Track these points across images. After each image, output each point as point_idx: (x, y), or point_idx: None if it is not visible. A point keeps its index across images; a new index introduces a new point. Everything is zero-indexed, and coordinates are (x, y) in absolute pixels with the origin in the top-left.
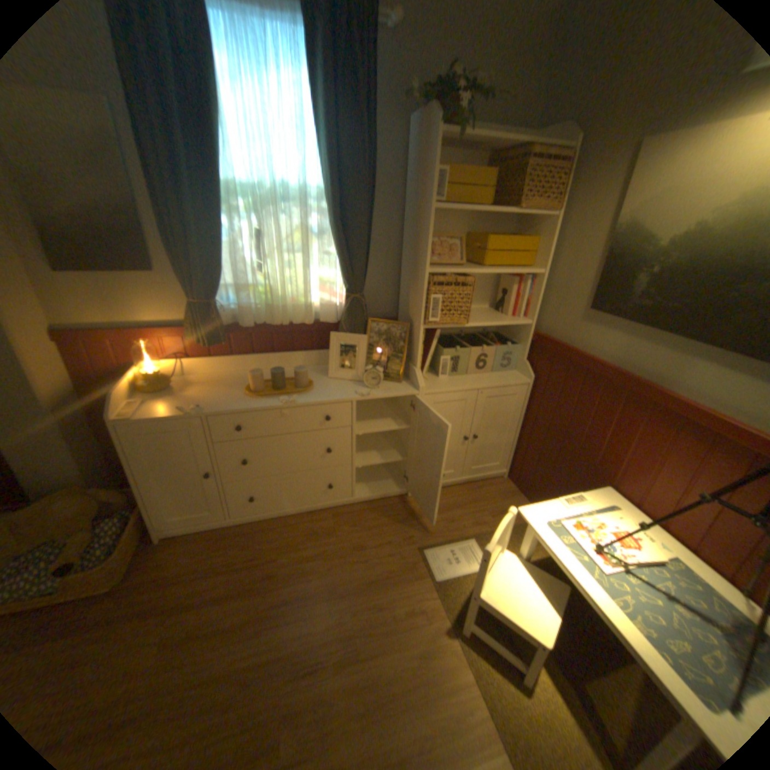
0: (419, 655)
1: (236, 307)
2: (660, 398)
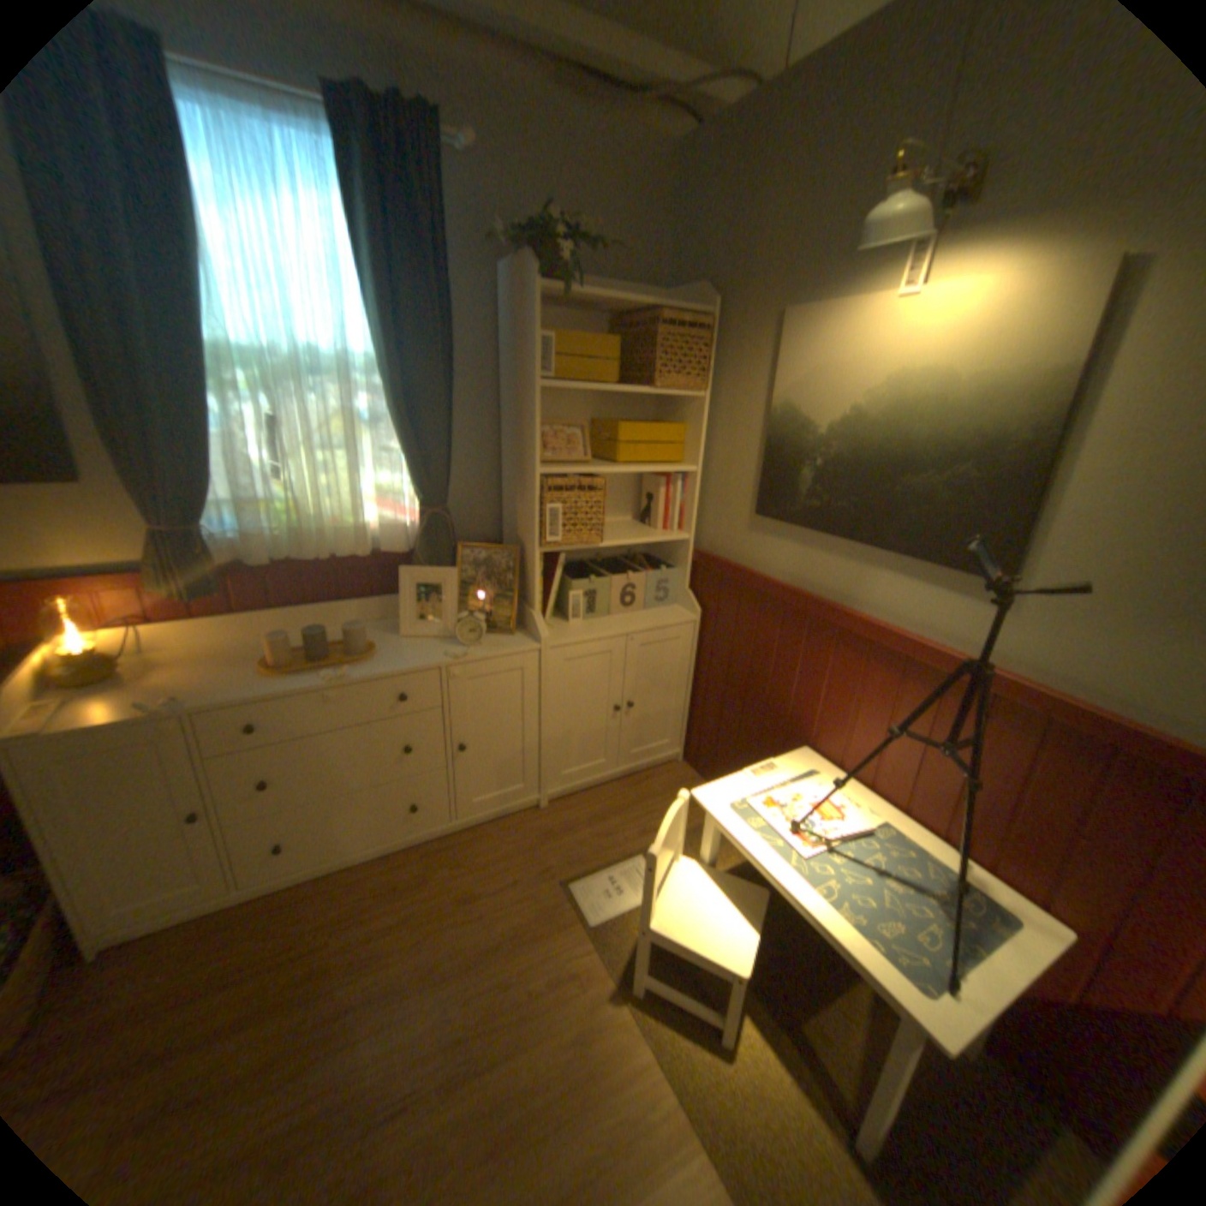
0: (571, 1042)
1: (237, 535)
2: (843, 621)
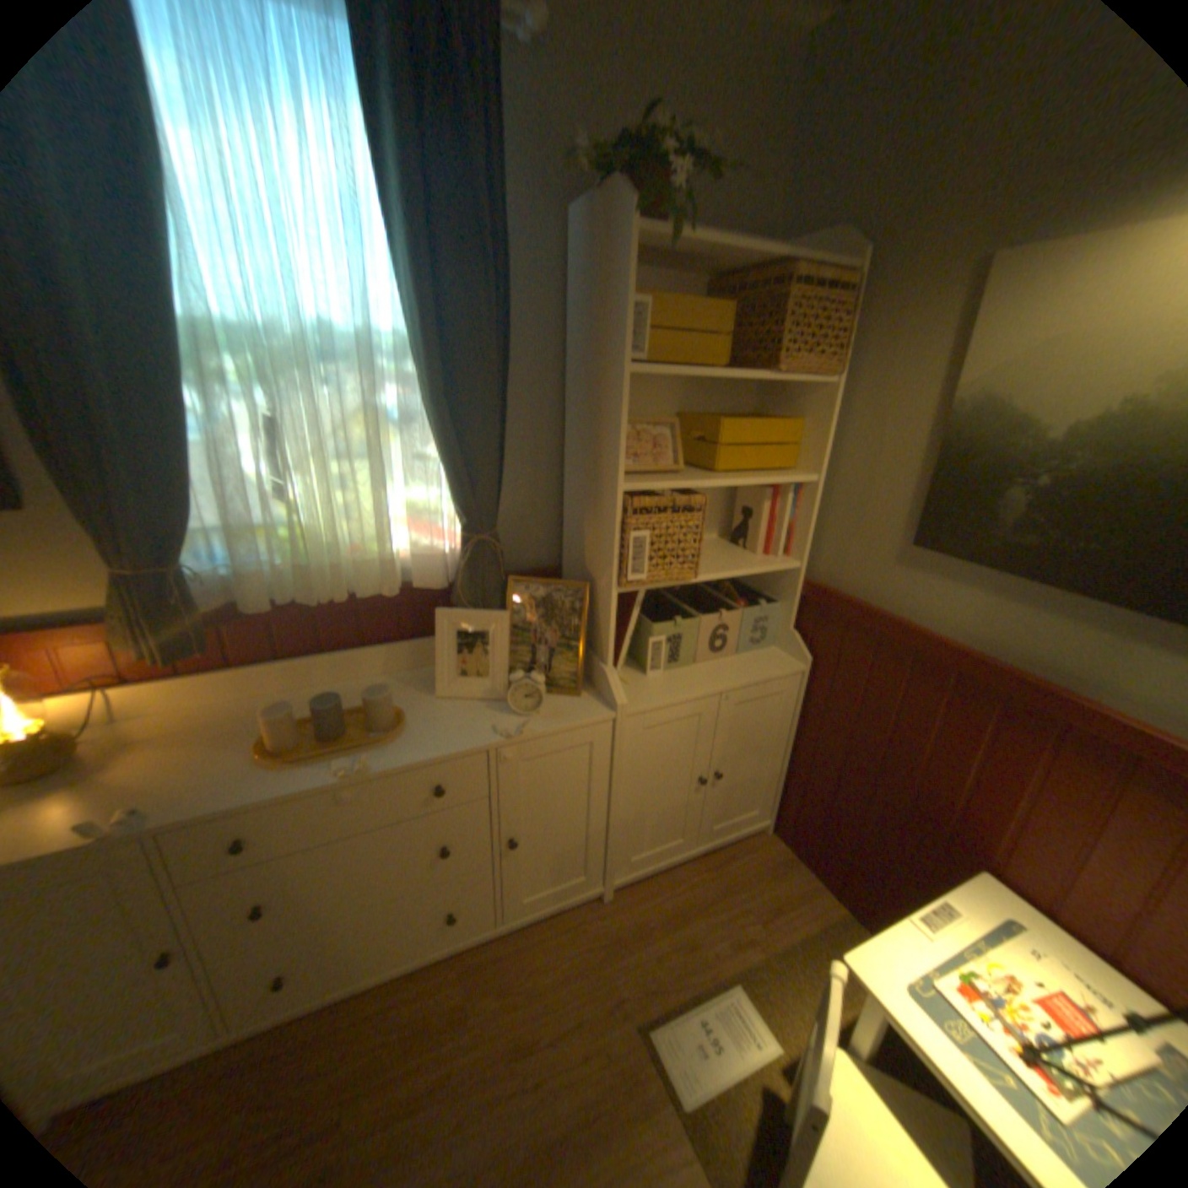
0: None
1: (228, 571)
2: (1079, 717)
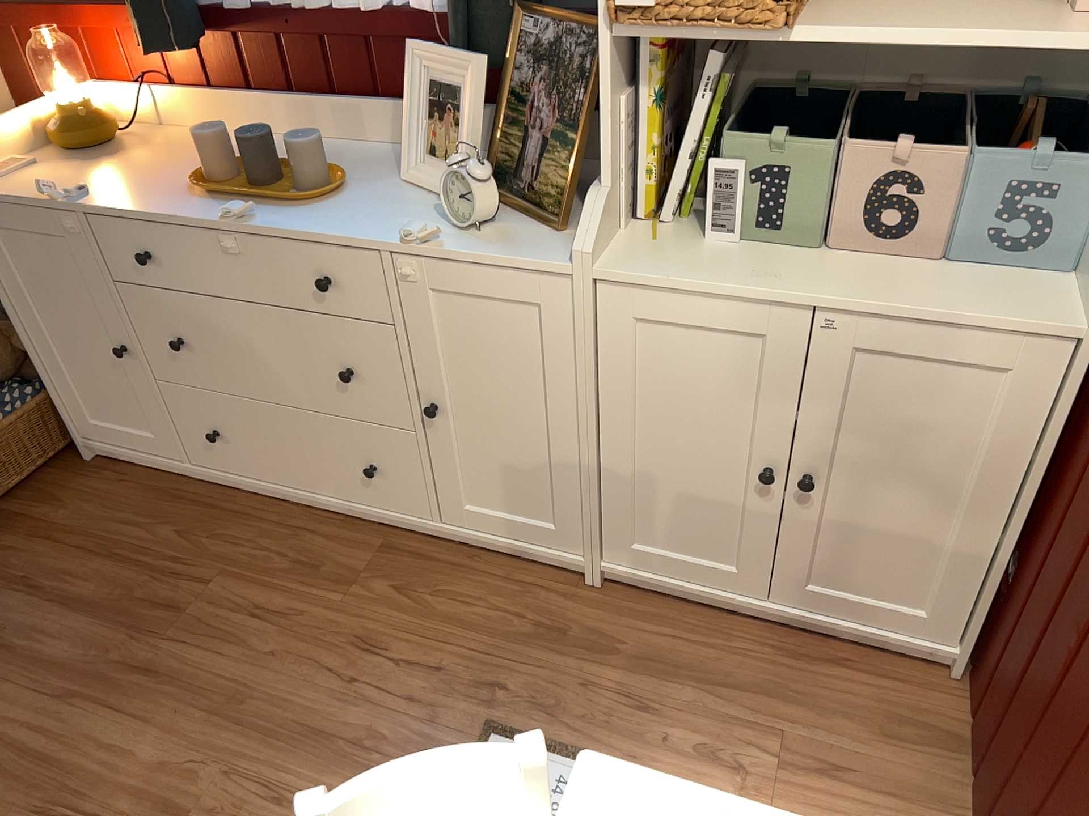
0: None
1: None
2: None
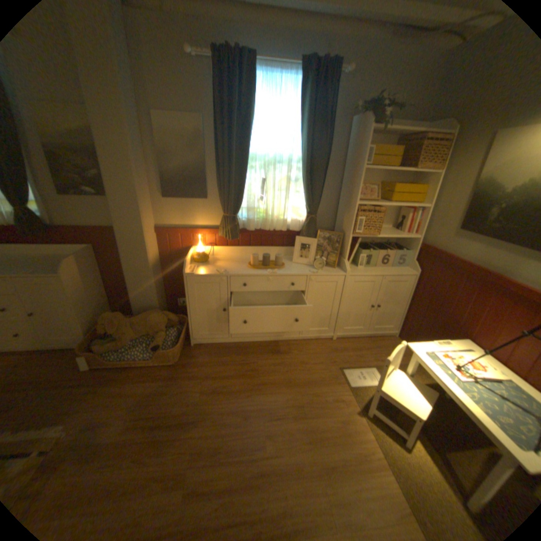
0: (341, 422)
1: (245, 219)
2: (503, 283)
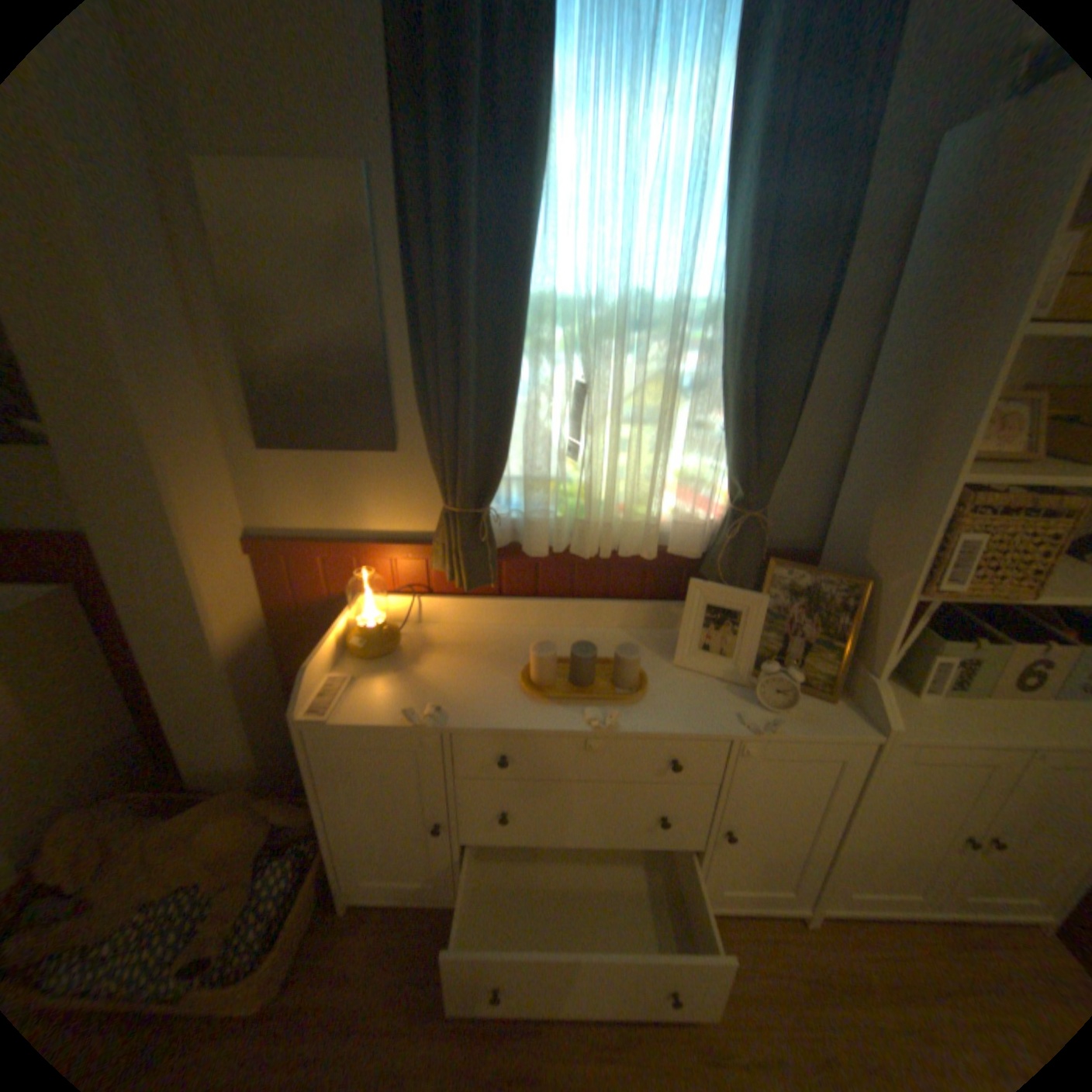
0: None
1: (519, 516)
2: None
